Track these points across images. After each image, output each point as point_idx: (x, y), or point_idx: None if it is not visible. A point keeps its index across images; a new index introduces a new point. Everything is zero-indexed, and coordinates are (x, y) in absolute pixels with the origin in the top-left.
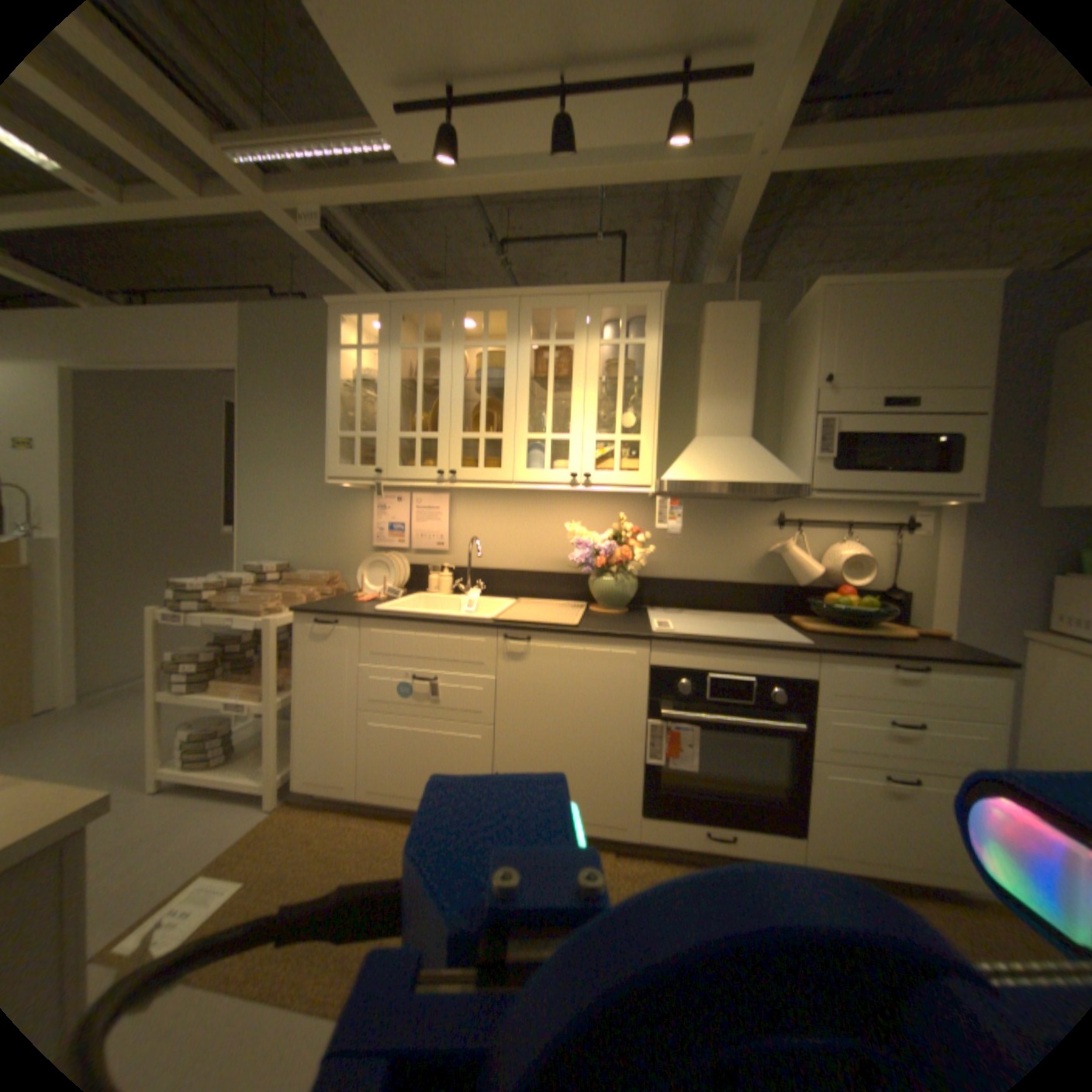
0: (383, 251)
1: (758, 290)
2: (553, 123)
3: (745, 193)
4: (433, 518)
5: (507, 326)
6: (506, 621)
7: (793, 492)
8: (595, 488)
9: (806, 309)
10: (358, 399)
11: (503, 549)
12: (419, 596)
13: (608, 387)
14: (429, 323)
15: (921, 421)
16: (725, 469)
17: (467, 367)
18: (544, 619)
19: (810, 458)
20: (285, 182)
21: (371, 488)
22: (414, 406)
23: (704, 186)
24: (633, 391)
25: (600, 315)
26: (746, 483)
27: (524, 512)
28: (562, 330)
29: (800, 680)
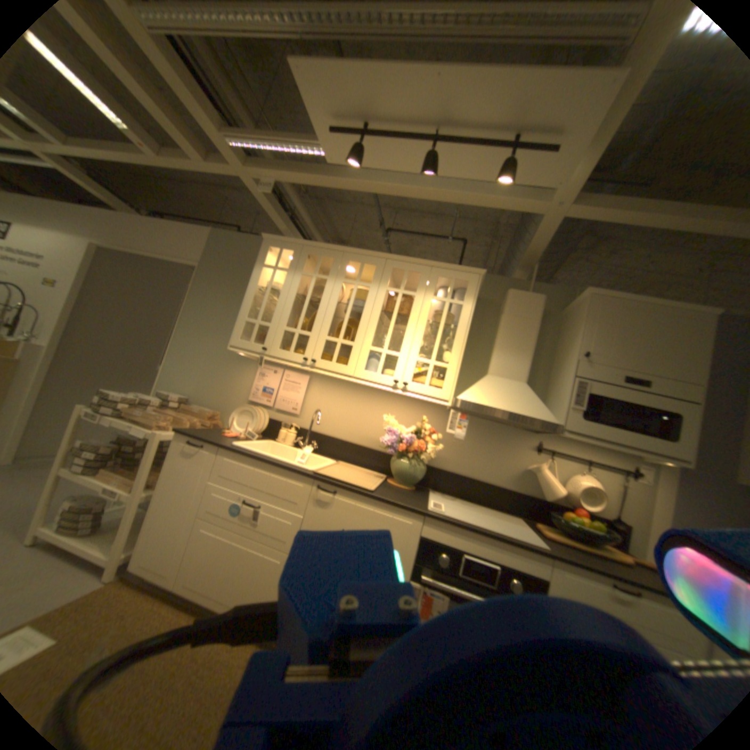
0: (312, 220)
1: (546, 289)
2: (426, 155)
3: (545, 226)
4: (294, 390)
5: (374, 275)
6: (322, 475)
7: (551, 429)
8: (409, 394)
9: (577, 307)
10: (266, 301)
11: (337, 423)
12: (269, 443)
13: (434, 329)
14: (325, 264)
15: (651, 399)
16: (504, 401)
17: (343, 297)
18: (350, 481)
19: (567, 407)
20: (257, 163)
21: (258, 361)
22: (302, 313)
23: (521, 220)
24: (450, 335)
25: (437, 282)
26: (517, 415)
27: (358, 401)
28: (410, 286)
29: (536, 578)
